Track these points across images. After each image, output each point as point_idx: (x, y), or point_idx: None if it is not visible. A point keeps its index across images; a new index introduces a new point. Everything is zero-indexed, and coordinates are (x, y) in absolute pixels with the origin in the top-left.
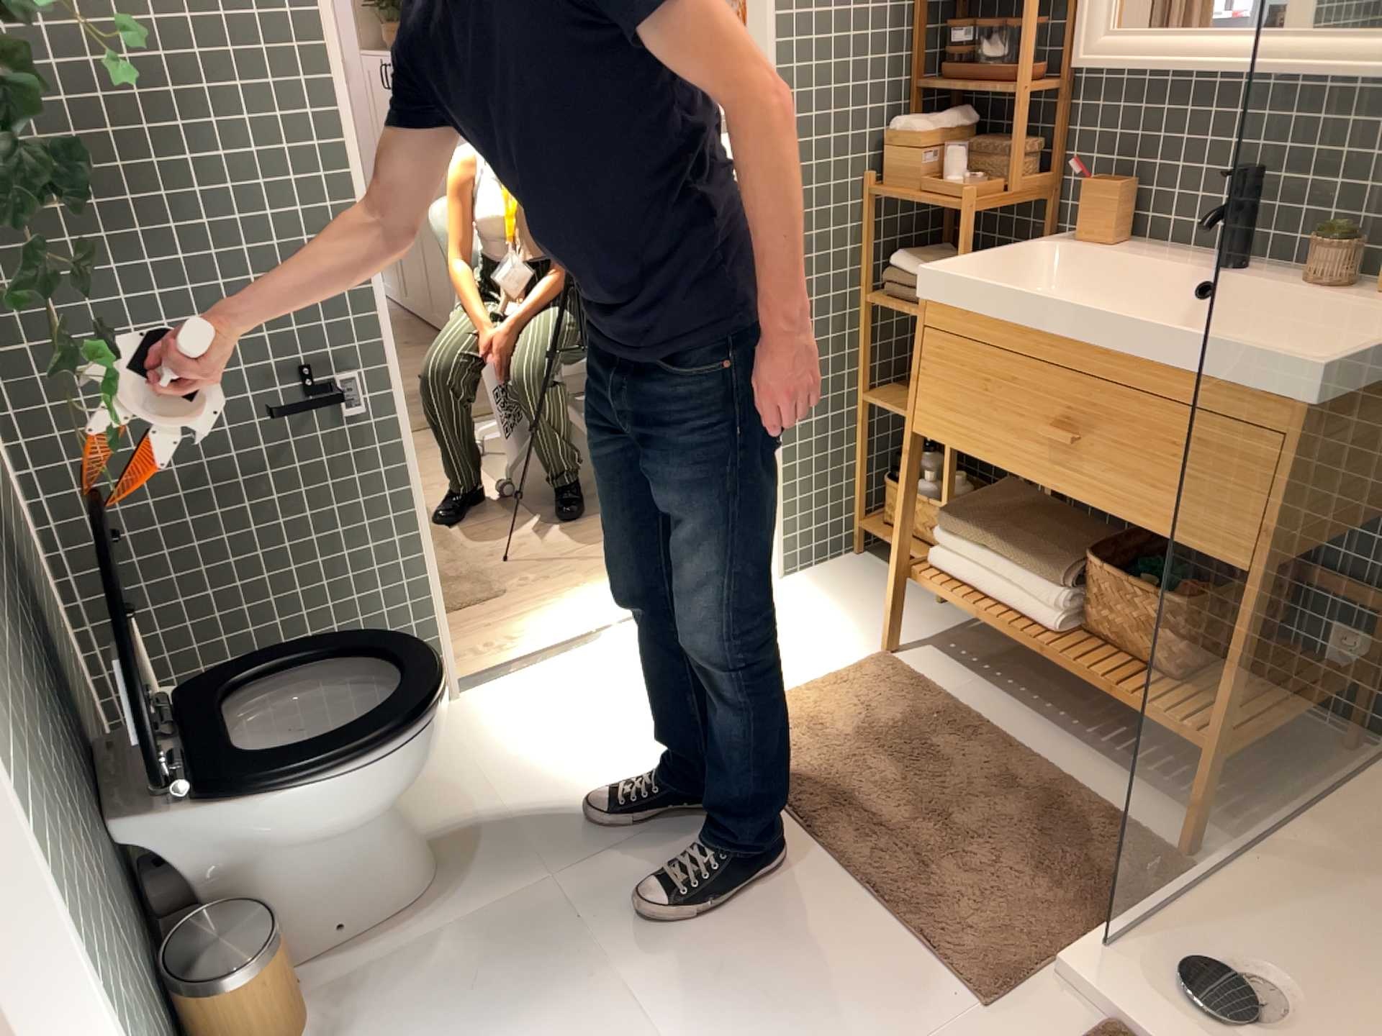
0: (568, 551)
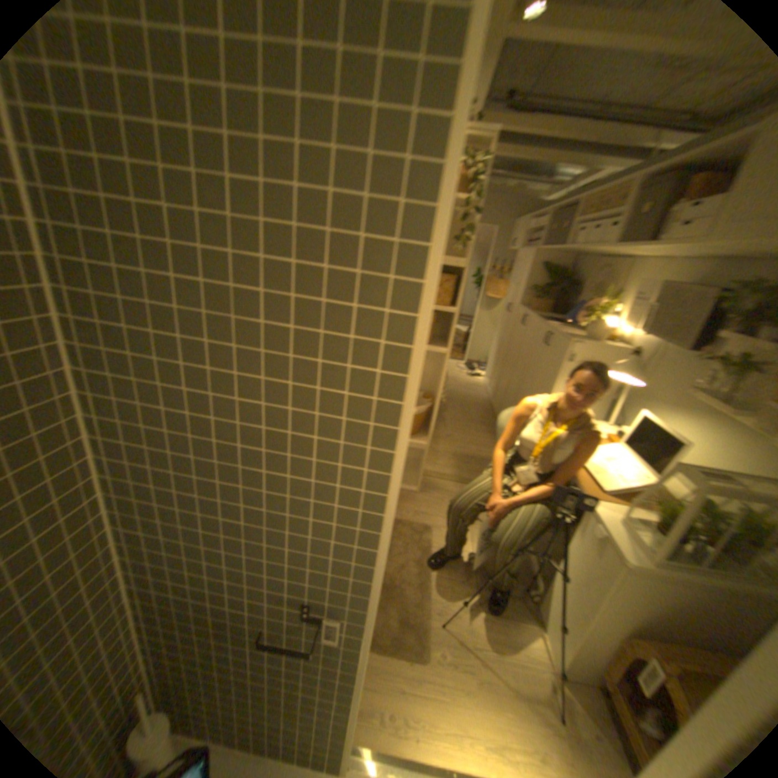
0: (482, 649)
